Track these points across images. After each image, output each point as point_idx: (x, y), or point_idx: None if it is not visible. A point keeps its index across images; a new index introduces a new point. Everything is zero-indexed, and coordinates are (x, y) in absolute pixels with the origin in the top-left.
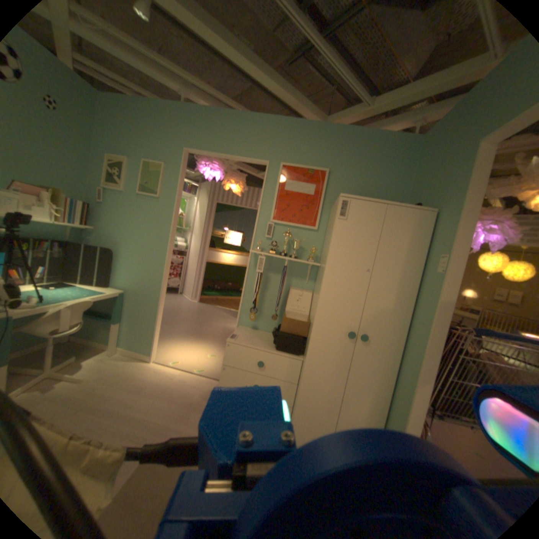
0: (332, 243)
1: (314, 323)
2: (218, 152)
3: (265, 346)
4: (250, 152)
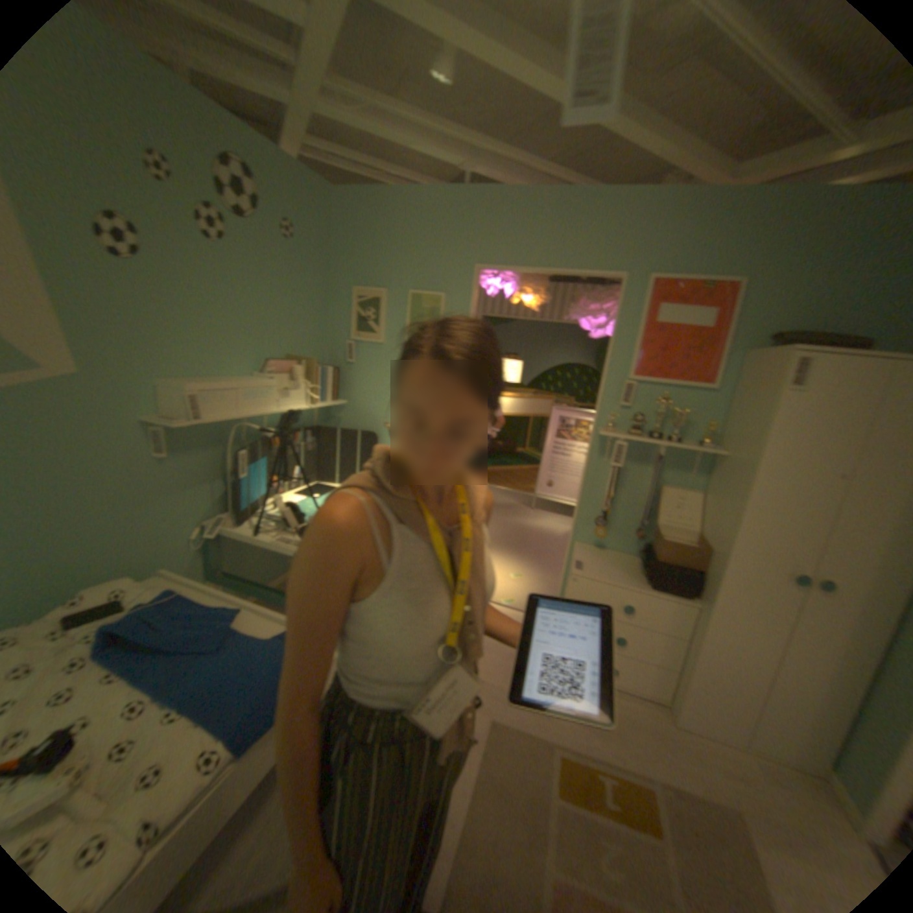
0: (775, 430)
1: (735, 558)
2: (537, 265)
3: (634, 582)
4: (594, 259)
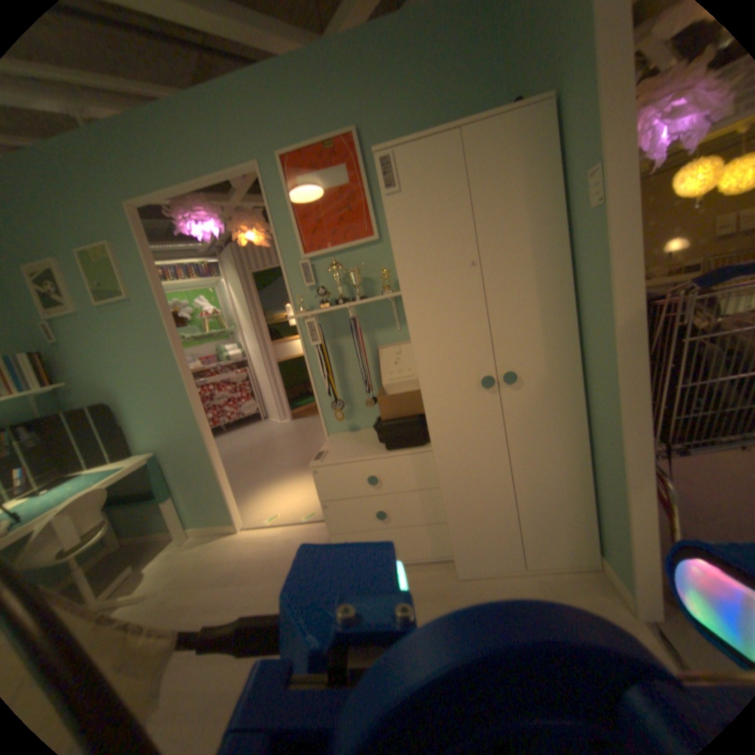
0: (393, 243)
1: (421, 388)
2: (175, 184)
3: (370, 451)
4: (220, 159)
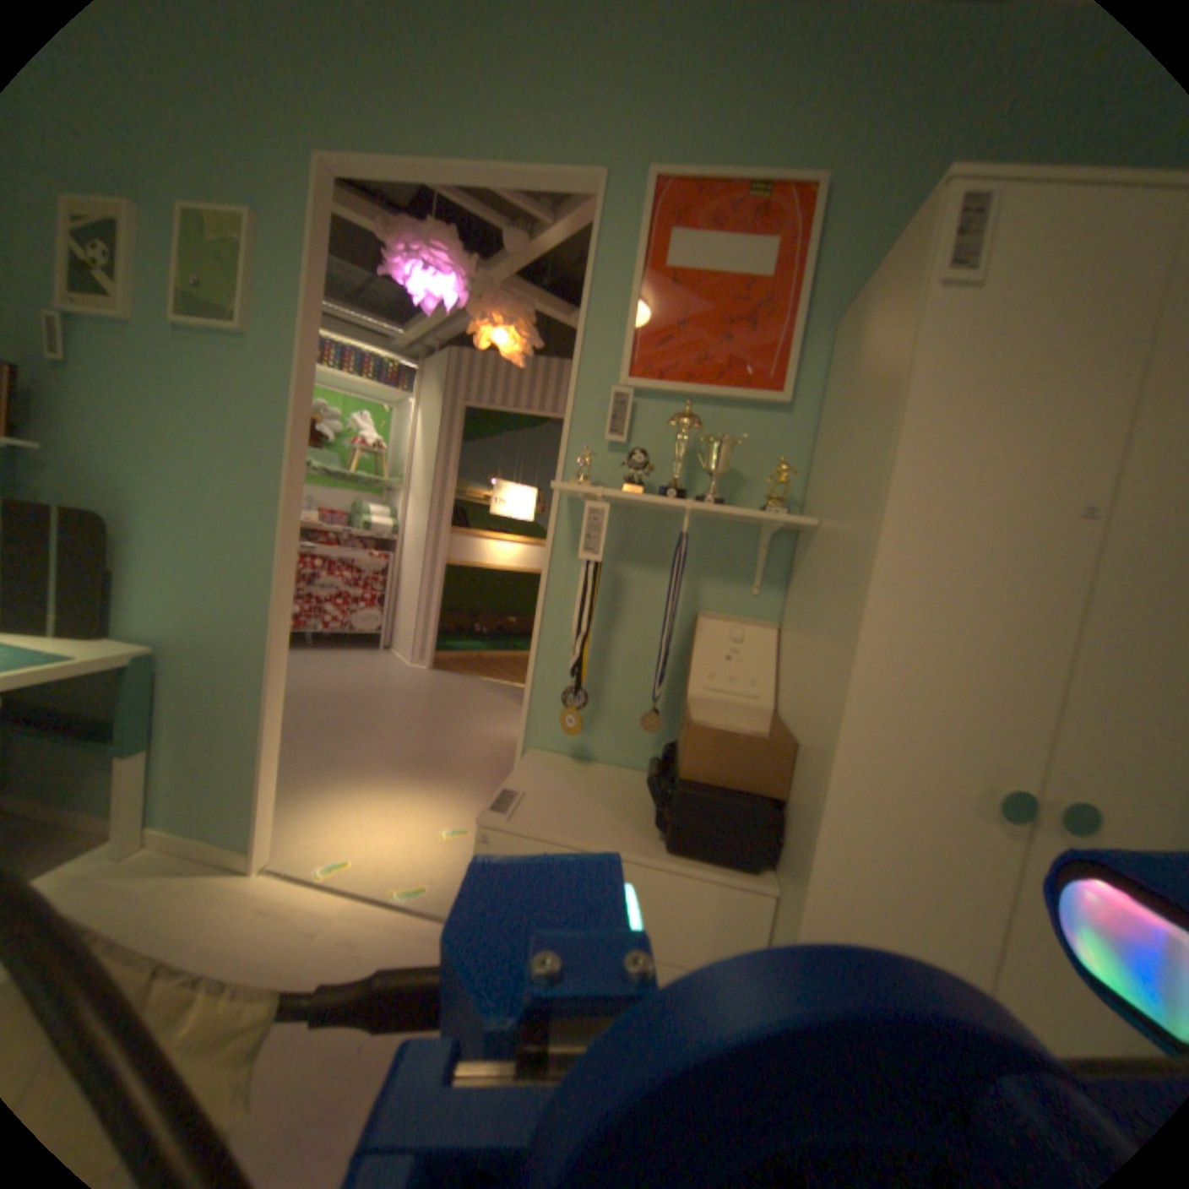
0: (917, 399)
1: (845, 757)
2: (433, 157)
3: (627, 837)
4: (542, 144)
